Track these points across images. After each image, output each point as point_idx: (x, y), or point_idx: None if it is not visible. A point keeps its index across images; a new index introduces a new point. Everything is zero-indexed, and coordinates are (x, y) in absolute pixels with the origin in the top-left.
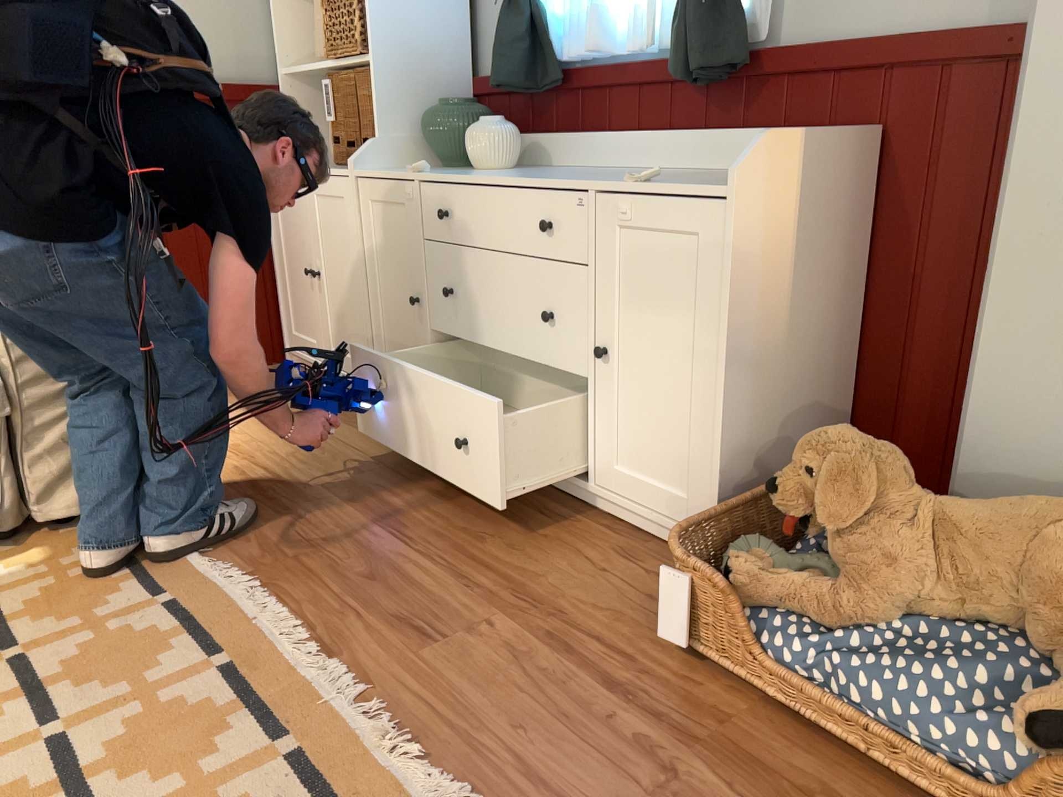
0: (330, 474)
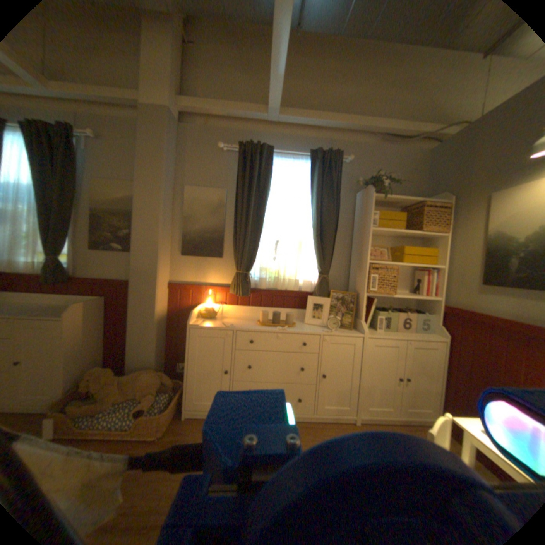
0: None
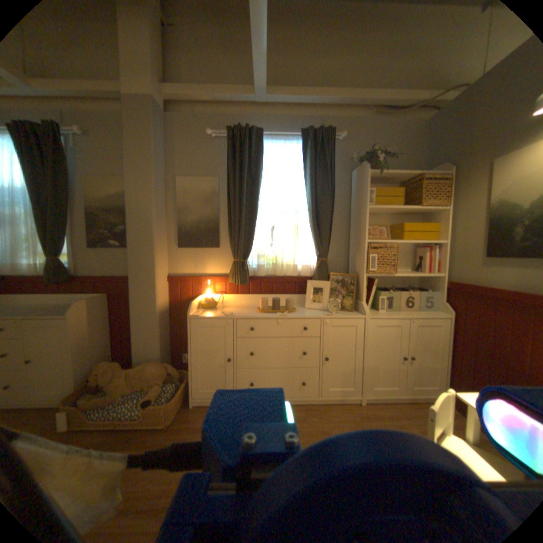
0: None
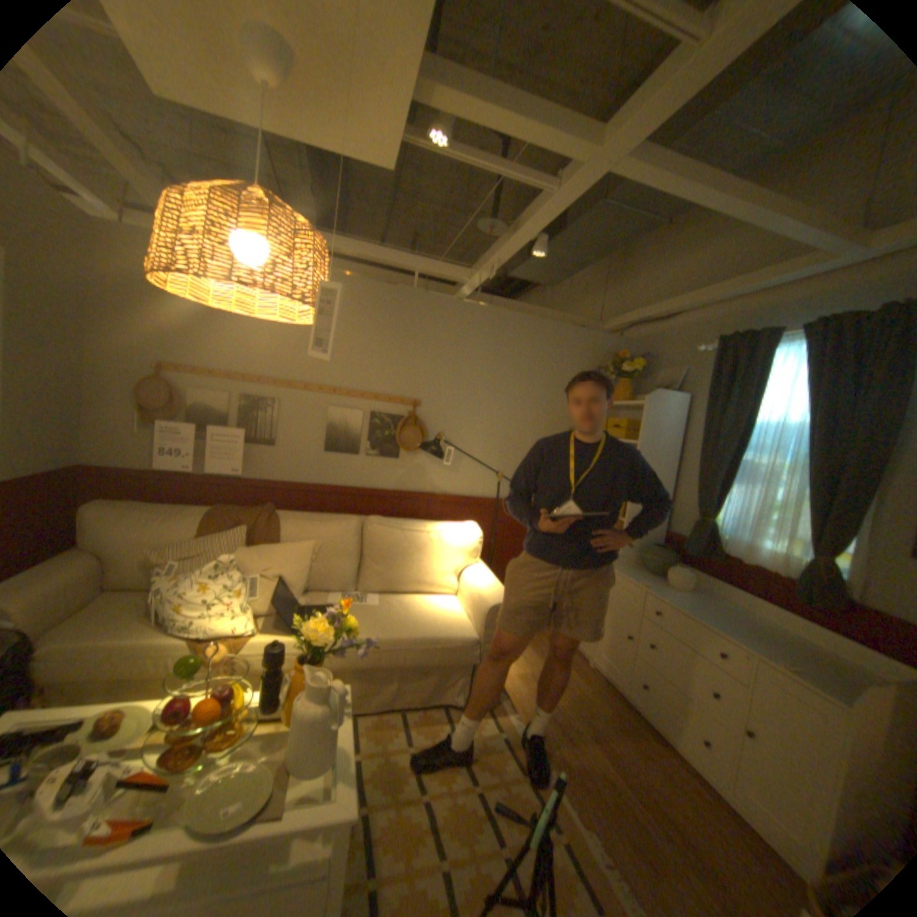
0: (582, 716)
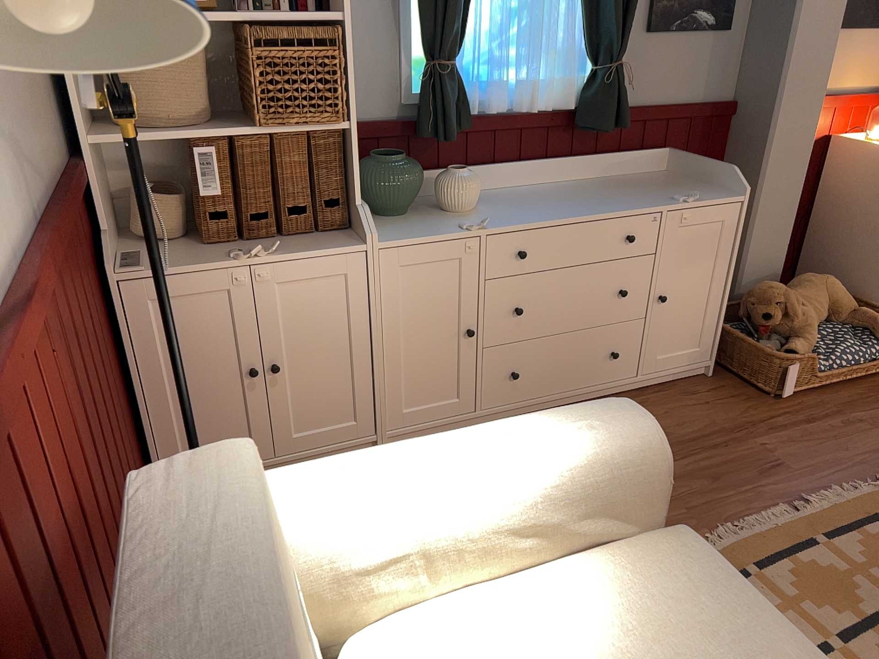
0: None
